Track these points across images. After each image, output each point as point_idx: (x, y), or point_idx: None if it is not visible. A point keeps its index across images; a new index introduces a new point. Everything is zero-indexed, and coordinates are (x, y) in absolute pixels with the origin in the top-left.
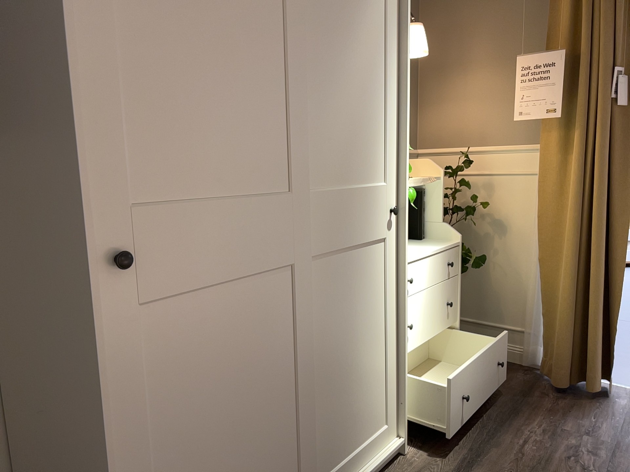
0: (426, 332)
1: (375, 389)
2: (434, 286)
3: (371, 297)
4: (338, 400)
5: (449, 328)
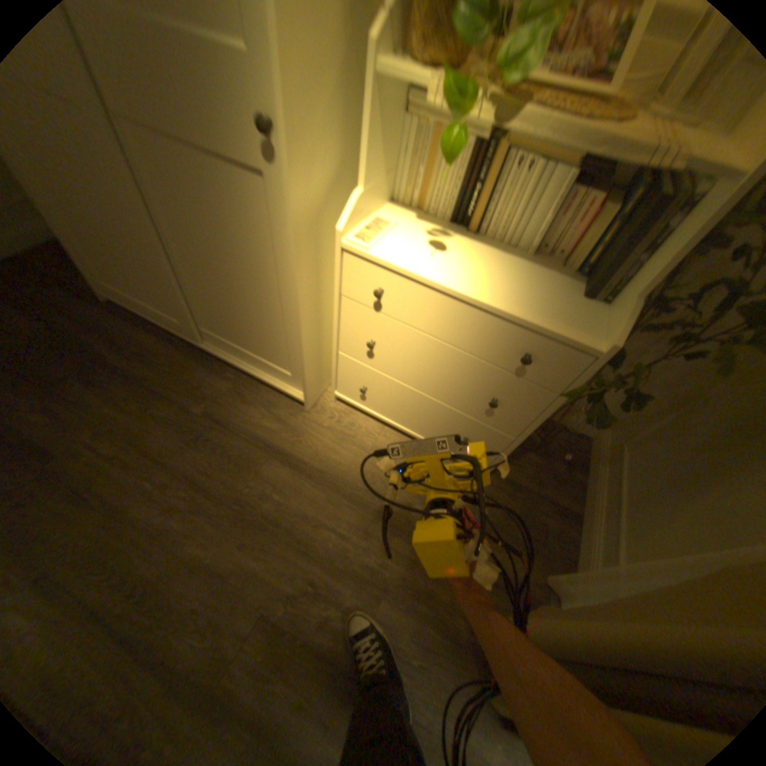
0: (416, 378)
1: (268, 333)
2: (458, 349)
3: (243, 237)
4: (213, 296)
5: (482, 422)
